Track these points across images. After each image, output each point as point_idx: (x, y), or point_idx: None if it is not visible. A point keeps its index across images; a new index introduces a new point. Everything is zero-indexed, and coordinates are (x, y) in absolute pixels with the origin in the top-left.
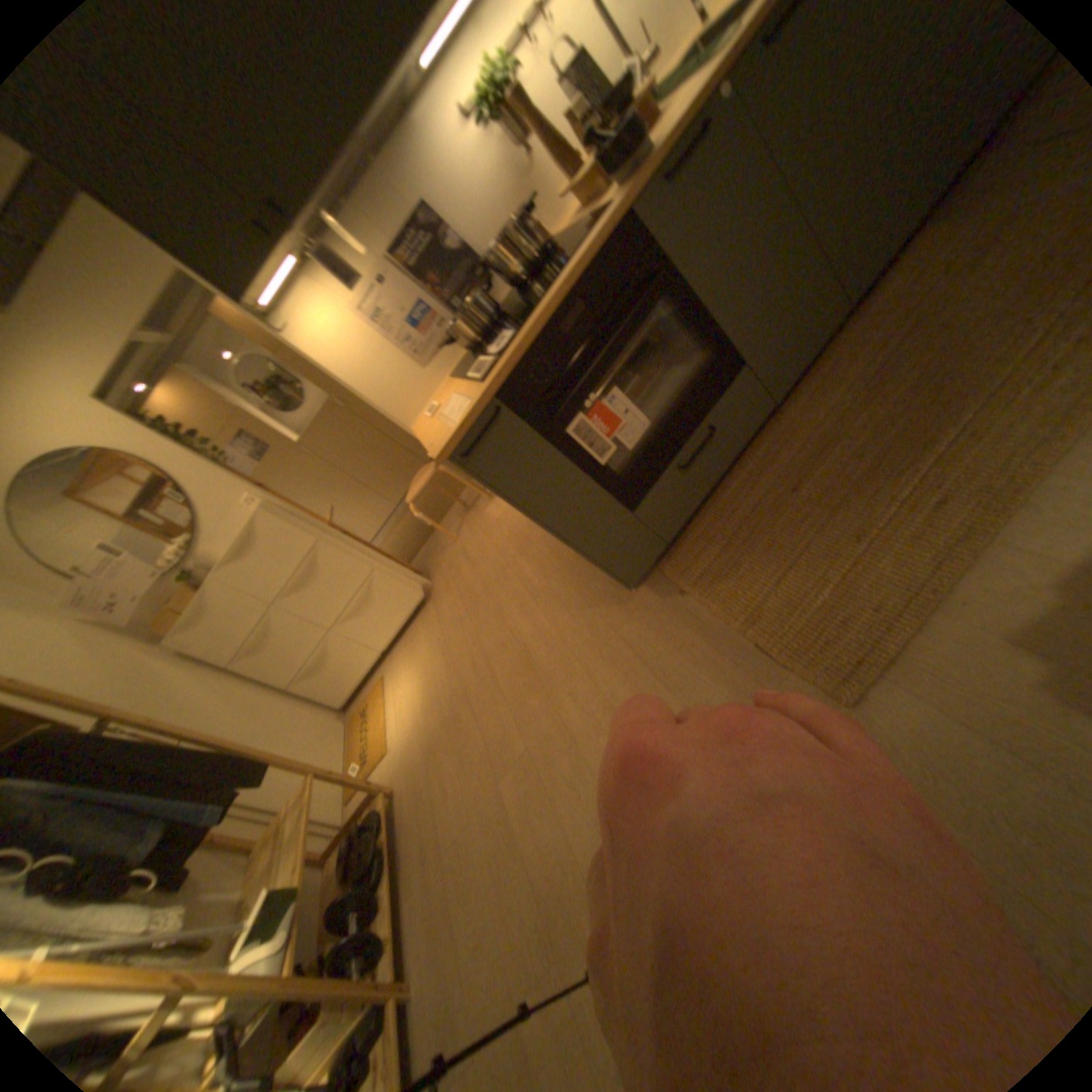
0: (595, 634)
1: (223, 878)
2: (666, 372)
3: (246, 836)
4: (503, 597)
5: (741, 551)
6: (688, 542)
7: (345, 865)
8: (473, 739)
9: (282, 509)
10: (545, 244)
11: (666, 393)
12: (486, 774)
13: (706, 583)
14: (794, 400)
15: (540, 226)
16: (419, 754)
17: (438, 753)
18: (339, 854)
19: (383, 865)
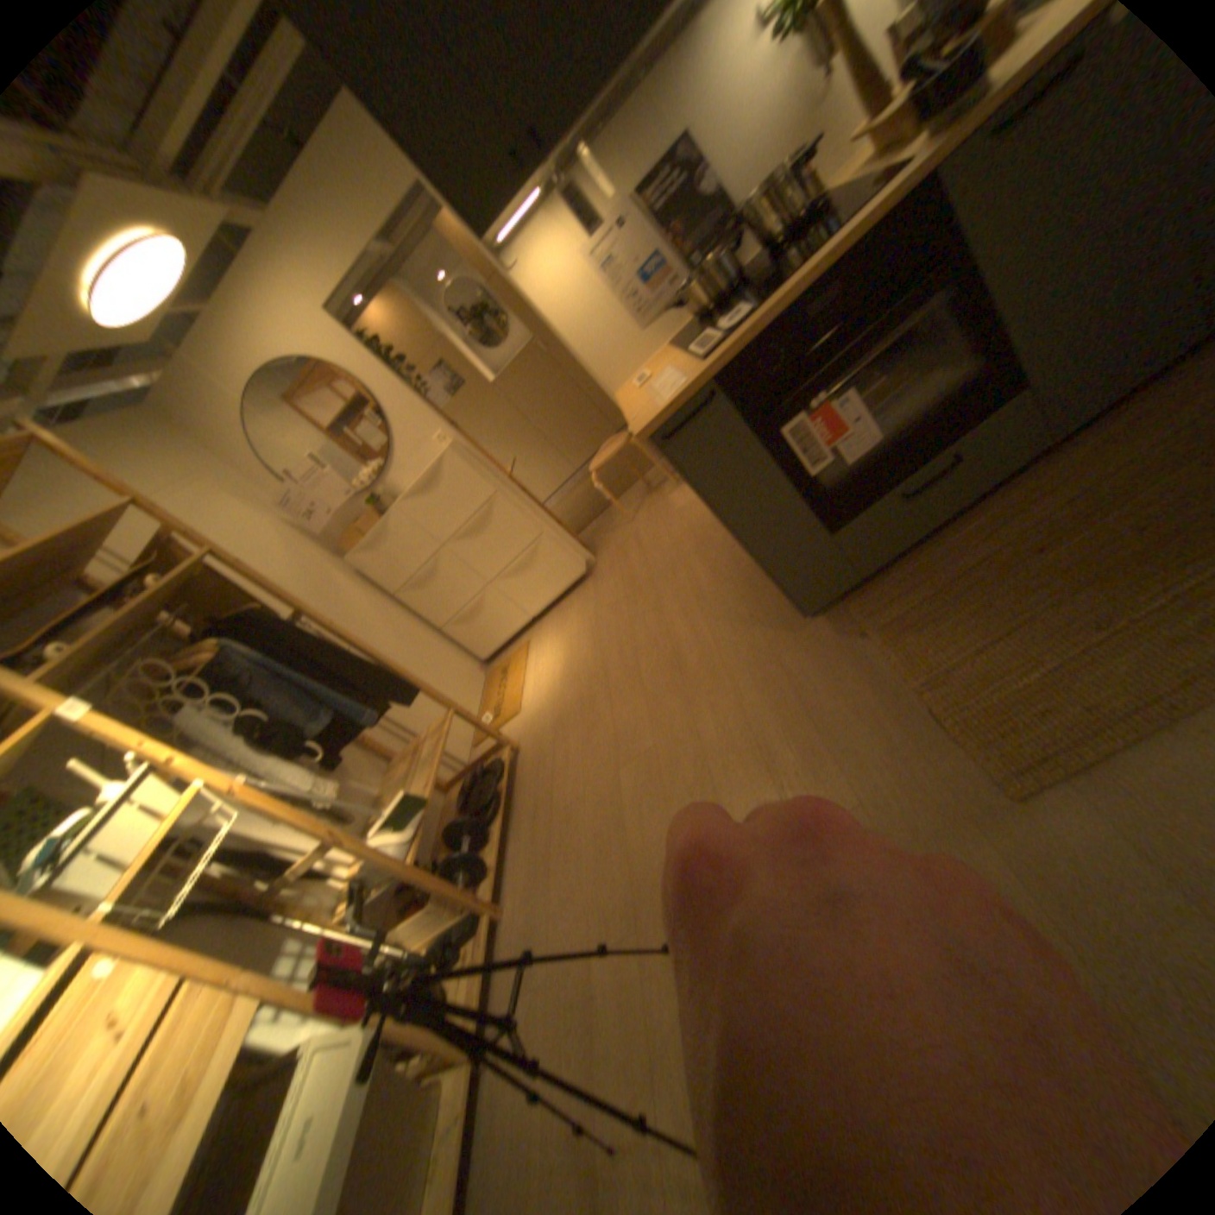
0: (755, 655)
1: (368, 771)
2: (922, 381)
3: (390, 743)
4: (668, 592)
5: (949, 608)
6: (889, 583)
7: (467, 795)
8: (605, 722)
9: (471, 452)
10: (820, 198)
11: (914, 407)
12: (610, 757)
13: (895, 633)
14: (1081, 444)
15: (820, 174)
16: (551, 721)
17: (569, 725)
18: (463, 785)
19: (499, 806)
